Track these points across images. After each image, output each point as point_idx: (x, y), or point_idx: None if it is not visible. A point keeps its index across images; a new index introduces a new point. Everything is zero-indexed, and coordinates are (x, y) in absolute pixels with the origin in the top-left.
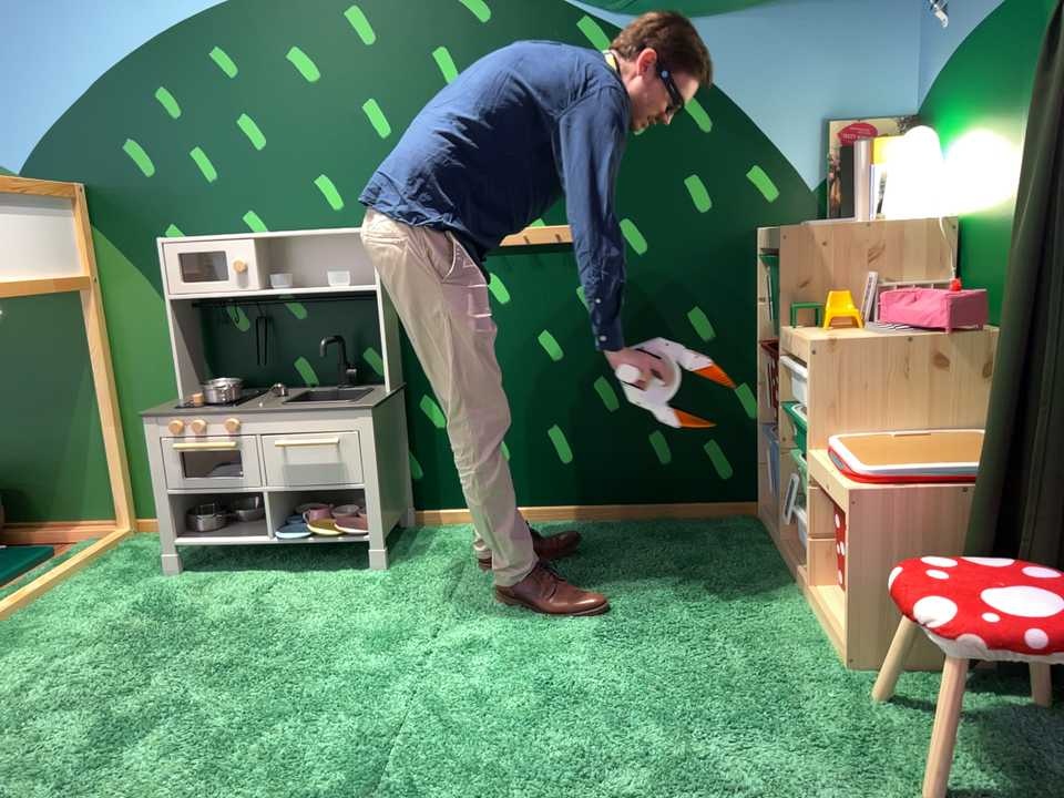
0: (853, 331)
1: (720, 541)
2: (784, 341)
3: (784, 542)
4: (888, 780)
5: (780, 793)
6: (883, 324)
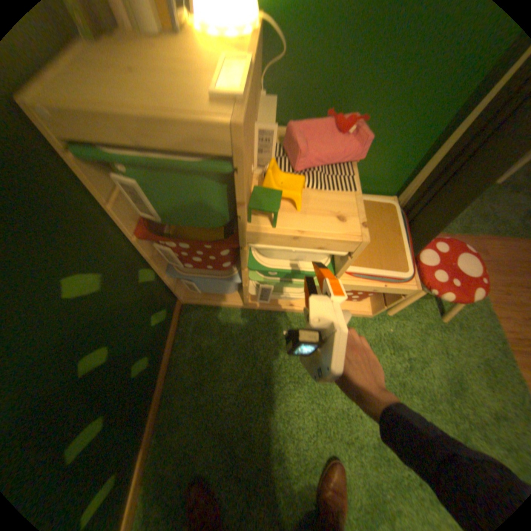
0: (313, 195)
1: (218, 336)
2: (255, 238)
3: (251, 304)
4: (437, 330)
5: (455, 370)
6: (292, 168)
